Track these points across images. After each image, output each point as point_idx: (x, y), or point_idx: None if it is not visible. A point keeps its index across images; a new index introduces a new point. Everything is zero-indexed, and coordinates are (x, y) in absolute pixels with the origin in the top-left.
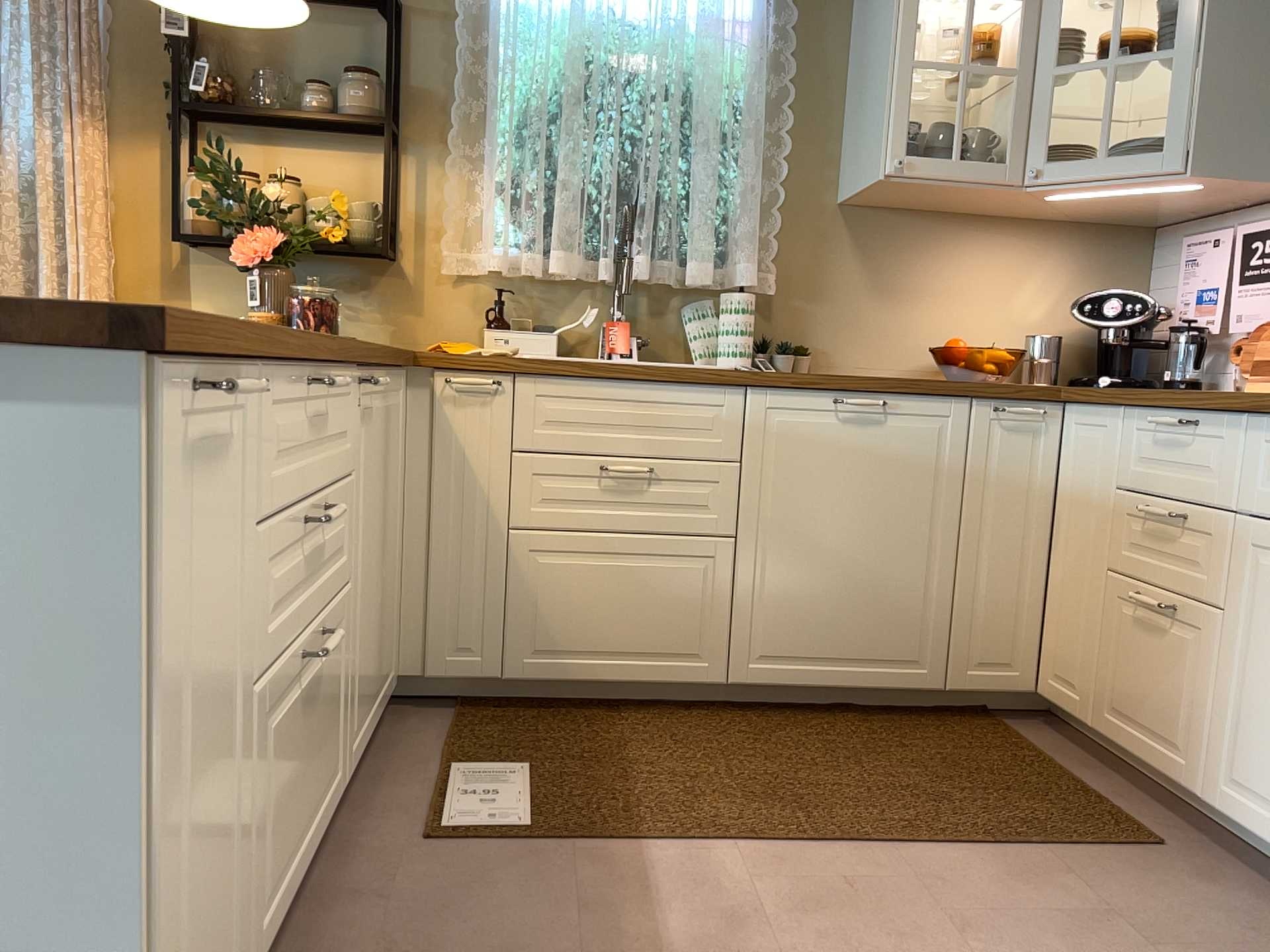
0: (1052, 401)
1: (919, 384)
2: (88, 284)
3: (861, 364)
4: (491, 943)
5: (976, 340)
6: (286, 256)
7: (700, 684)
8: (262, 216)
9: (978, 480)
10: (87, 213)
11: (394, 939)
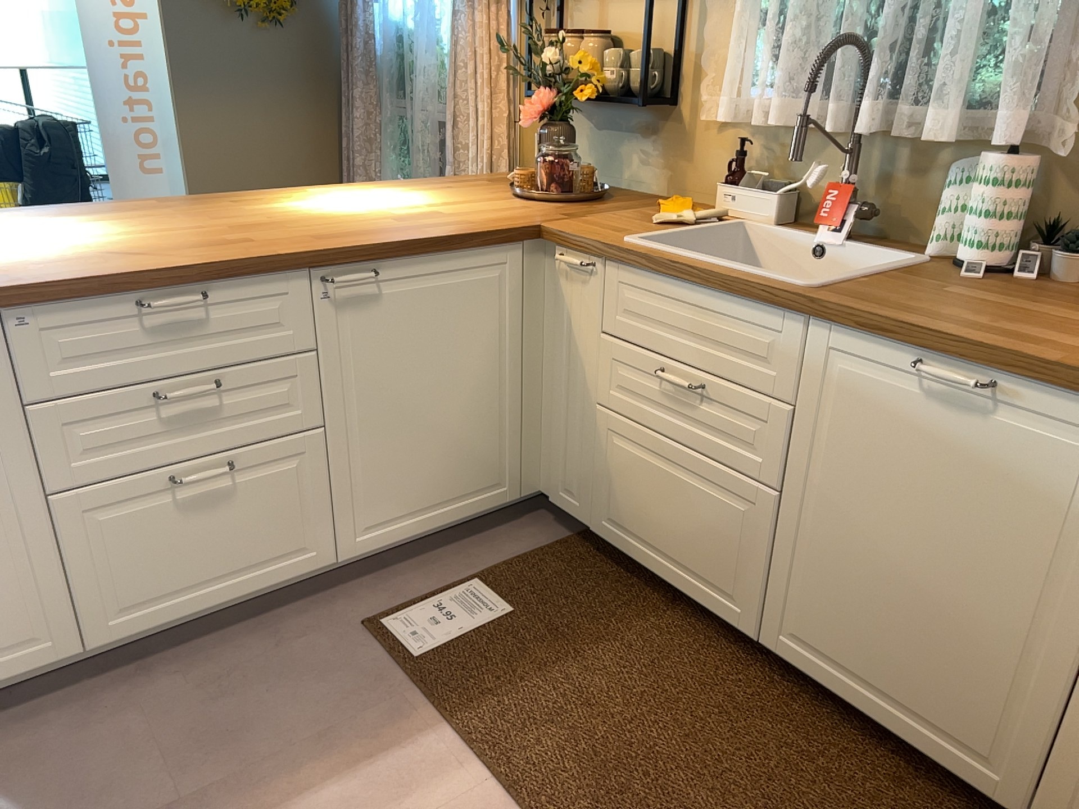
0: None
1: (1051, 372)
2: (484, 133)
3: None
4: (260, 713)
5: None
6: (557, 114)
7: (732, 624)
8: (542, 79)
9: None
10: (484, 77)
11: (244, 671)
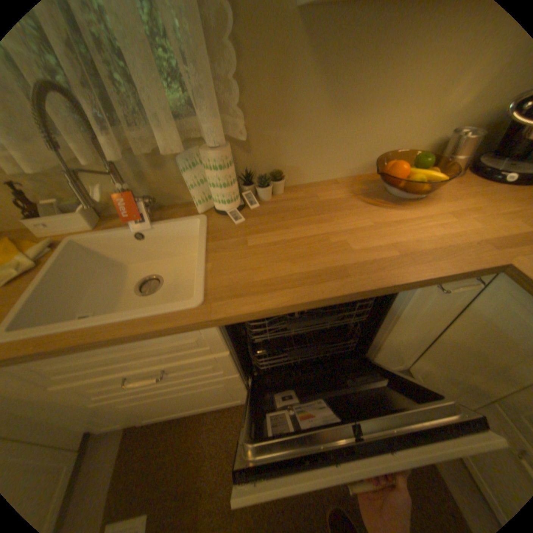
0: (496, 275)
1: (376, 291)
2: None
3: (321, 171)
4: None
5: (409, 135)
6: None
7: (237, 404)
8: None
9: (407, 321)
10: None
11: None
